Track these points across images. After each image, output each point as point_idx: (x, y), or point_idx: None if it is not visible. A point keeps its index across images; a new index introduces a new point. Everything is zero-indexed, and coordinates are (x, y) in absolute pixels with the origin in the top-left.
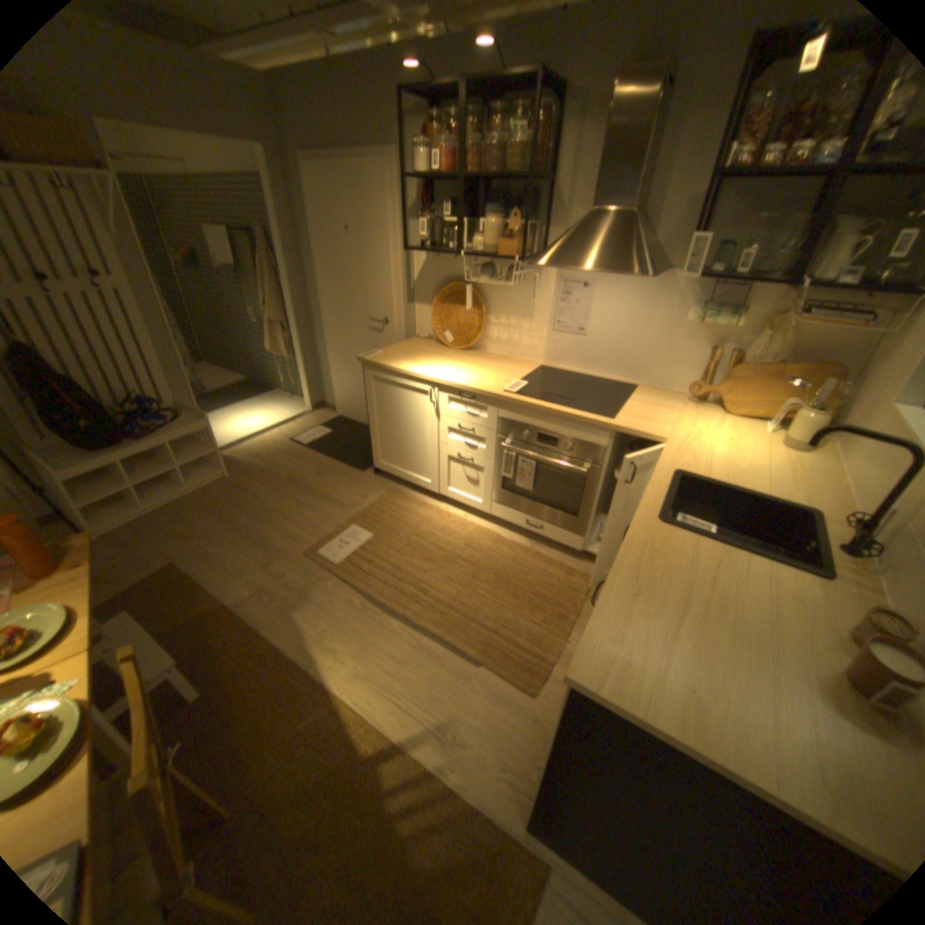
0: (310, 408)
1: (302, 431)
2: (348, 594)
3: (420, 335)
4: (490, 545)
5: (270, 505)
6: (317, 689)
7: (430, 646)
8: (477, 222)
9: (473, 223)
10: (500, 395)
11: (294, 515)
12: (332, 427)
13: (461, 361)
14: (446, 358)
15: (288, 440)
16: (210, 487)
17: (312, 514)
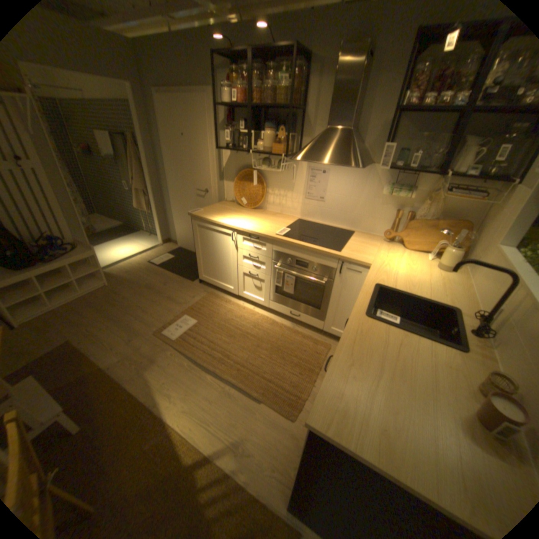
0: (161, 242)
1: (155, 256)
2: (180, 359)
3: (227, 200)
4: (269, 326)
5: (133, 303)
6: (158, 422)
7: (230, 391)
8: (260, 133)
9: (258, 134)
10: (273, 237)
11: (148, 310)
12: (175, 254)
13: (251, 216)
14: (242, 214)
15: (146, 262)
16: (96, 292)
17: (159, 309)
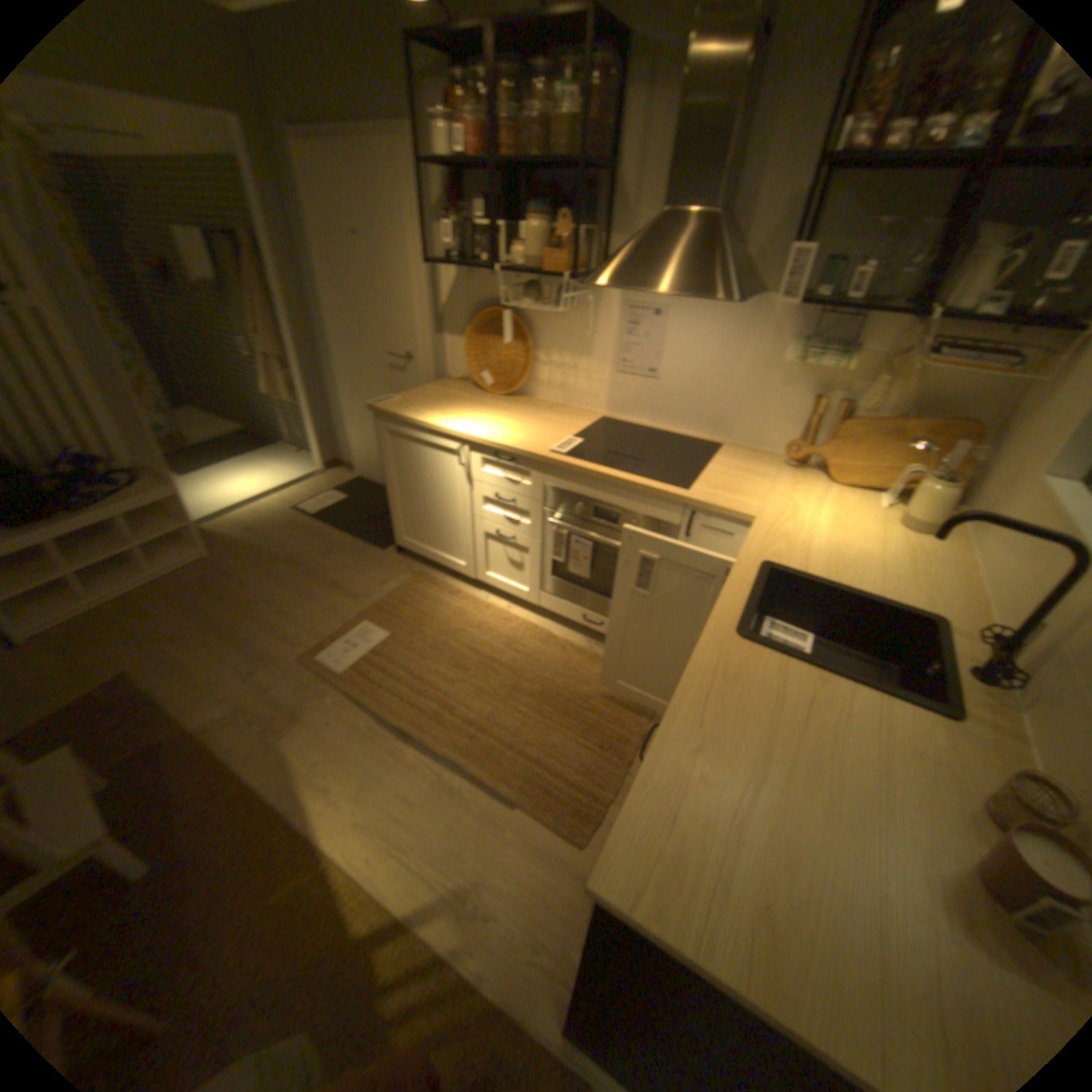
0: (319, 469)
1: (305, 498)
2: (350, 715)
3: (450, 377)
4: (537, 647)
5: (257, 597)
6: (299, 848)
7: (452, 784)
8: (516, 228)
9: (512, 229)
10: (544, 458)
11: (287, 611)
12: (346, 494)
13: (500, 412)
14: (480, 408)
15: (286, 510)
16: (179, 573)
17: (310, 609)
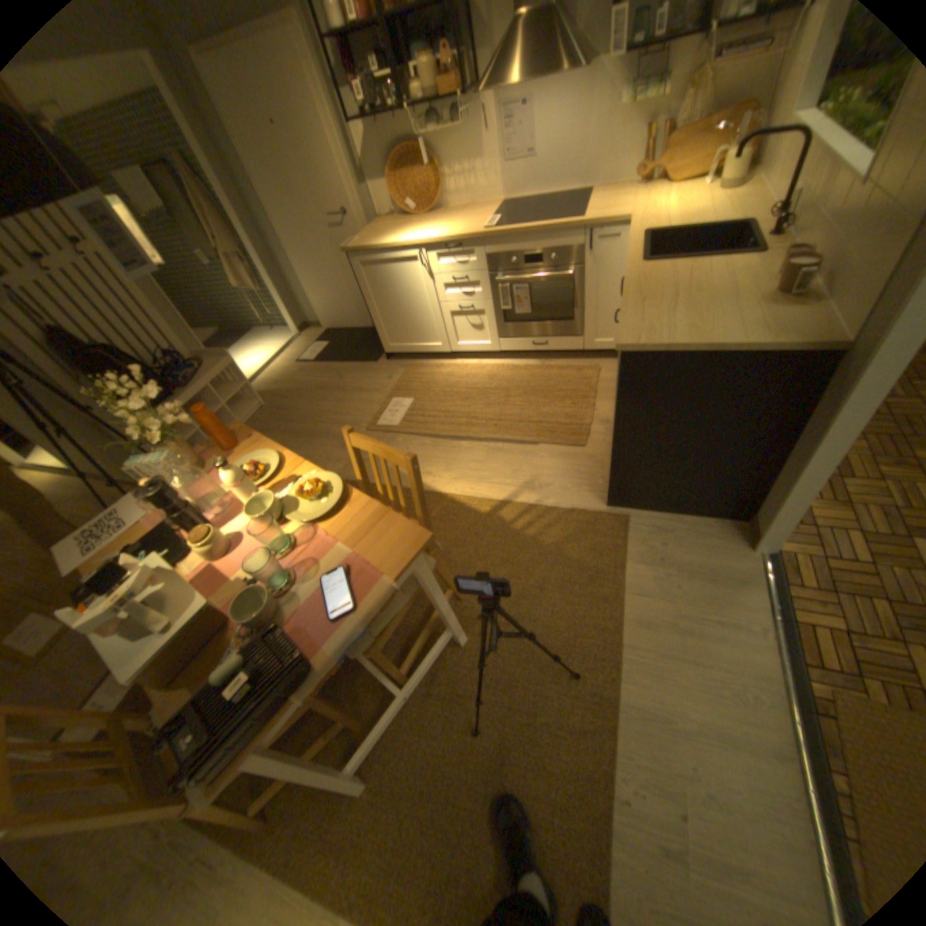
0: (297, 332)
1: (301, 352)
2: (418, 440)
3: (381, 215)
4: (509, 373)
5: (316, 410)
6: (431, 494)
7: (496, 446)
8: (403, 70)
9: (400, 73)
10: (483, 233)
11: (340, 410)
12: (327, 340)
13: (433, 222)
14: (418, 224)
15: (294, 362)
16: (256, 416)
17: (354, 404)
